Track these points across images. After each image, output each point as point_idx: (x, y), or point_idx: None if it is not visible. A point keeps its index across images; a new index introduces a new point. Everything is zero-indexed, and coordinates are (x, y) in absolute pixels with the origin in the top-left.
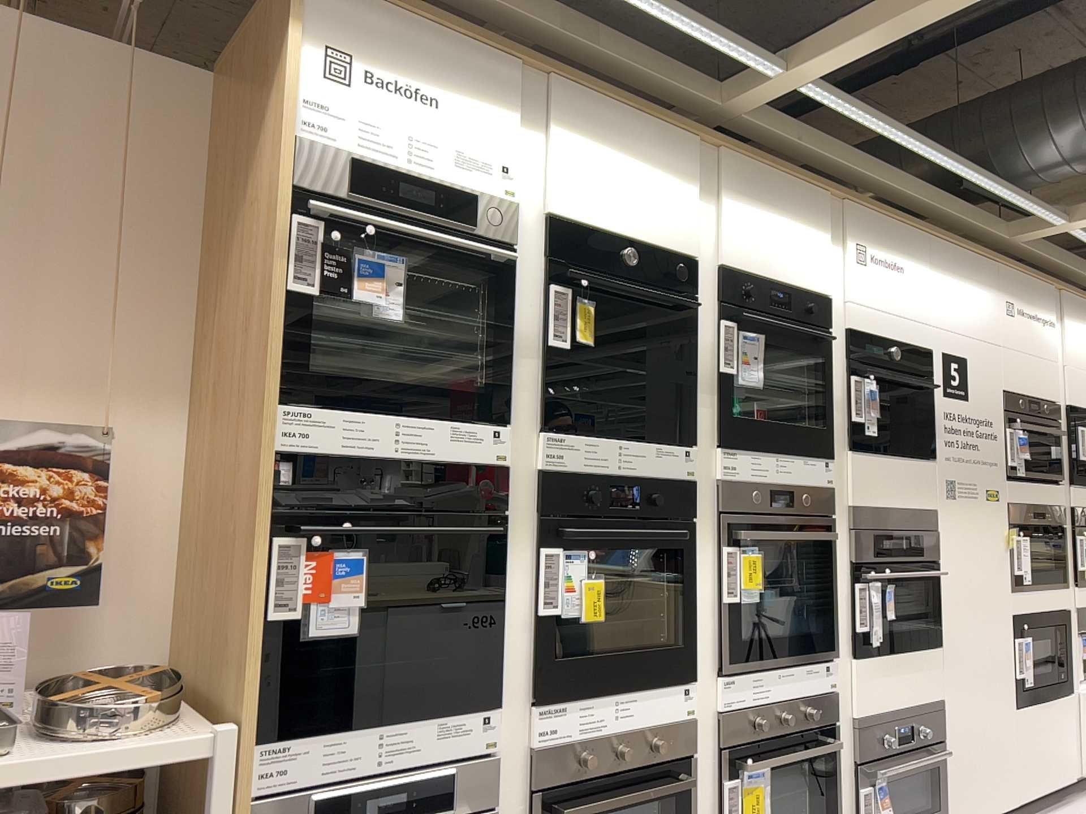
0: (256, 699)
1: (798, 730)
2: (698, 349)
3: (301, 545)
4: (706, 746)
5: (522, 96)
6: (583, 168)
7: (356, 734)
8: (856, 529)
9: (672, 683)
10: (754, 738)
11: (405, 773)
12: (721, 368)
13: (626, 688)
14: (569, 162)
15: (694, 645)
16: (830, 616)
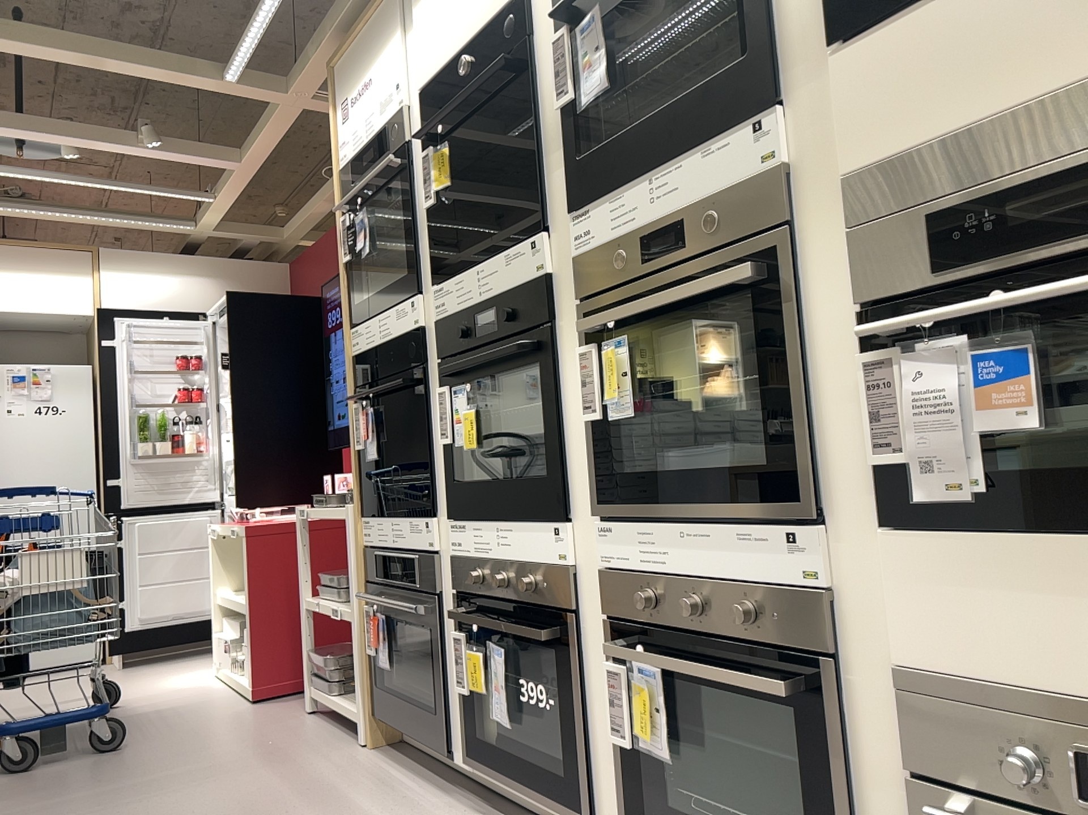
0: (366, 494)
1: (737, 639)
2: (540, 101)
3: (357, 406)
4: (596, 609)
5: (400, 11)
6: (429, 22)
7: (383, 521)
8: (854, 227)
9: (541, 520)
10: (650, 622)
11: (407, 552)
12: (559, 104)
13: (502, 517)
14: (421, 31)
15: (559, 476)
16: (790, 432)
